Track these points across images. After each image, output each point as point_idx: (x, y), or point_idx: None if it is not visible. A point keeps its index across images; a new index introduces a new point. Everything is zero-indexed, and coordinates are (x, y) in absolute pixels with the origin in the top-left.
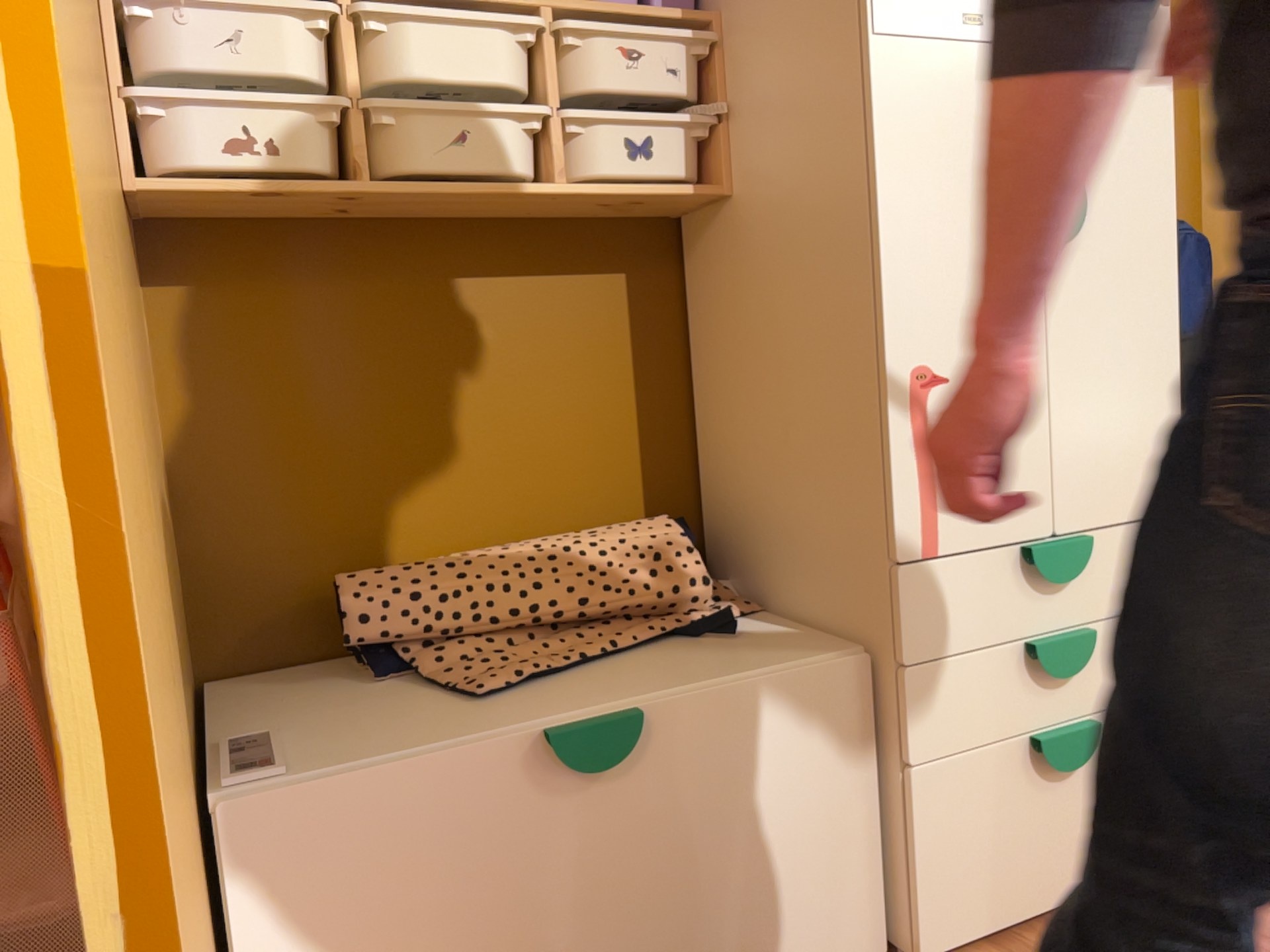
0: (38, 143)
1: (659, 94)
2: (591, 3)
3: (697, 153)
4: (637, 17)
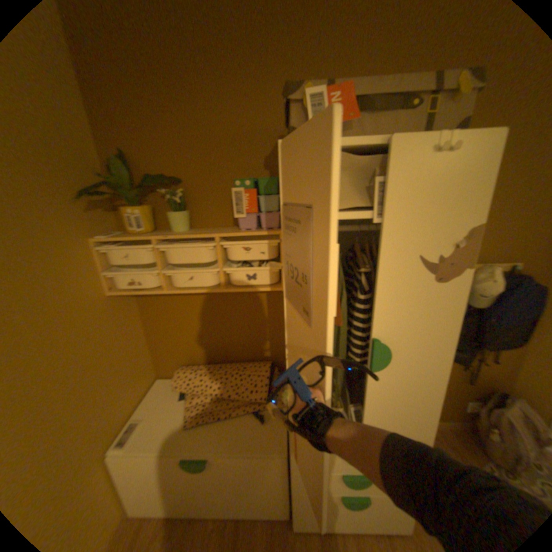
0: None
1: (258, 260)
2: (233, 233)
3: (274, 275)
4: (248, 237)
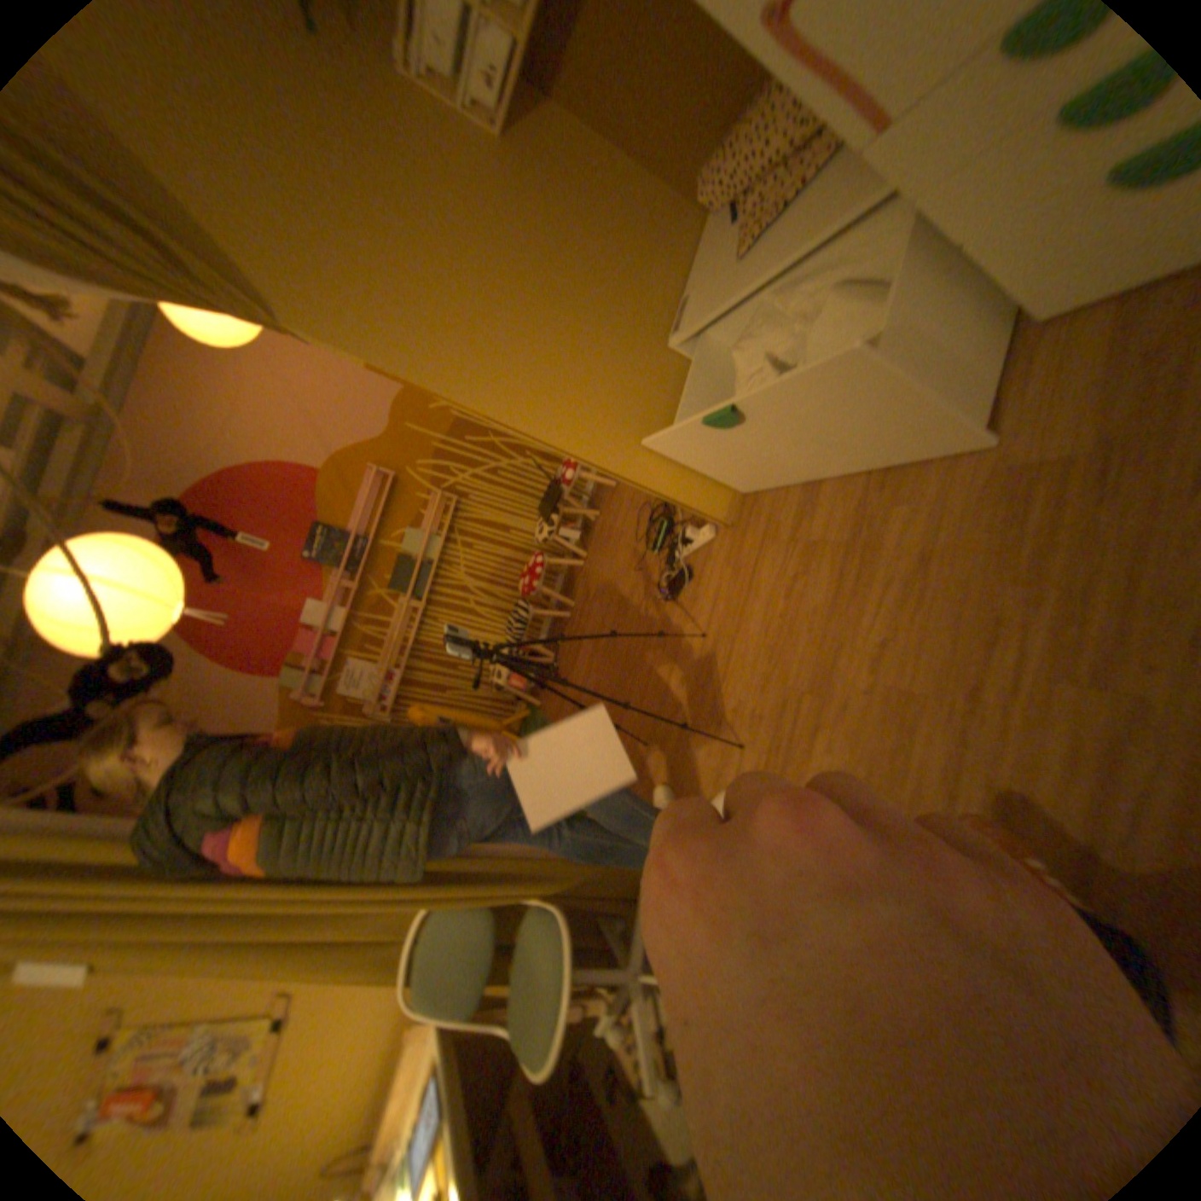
0: (459, 400)
1: None
2: None
3: None
4: None
